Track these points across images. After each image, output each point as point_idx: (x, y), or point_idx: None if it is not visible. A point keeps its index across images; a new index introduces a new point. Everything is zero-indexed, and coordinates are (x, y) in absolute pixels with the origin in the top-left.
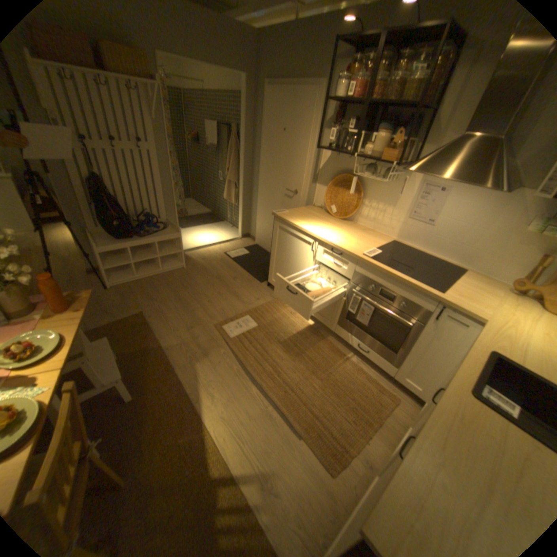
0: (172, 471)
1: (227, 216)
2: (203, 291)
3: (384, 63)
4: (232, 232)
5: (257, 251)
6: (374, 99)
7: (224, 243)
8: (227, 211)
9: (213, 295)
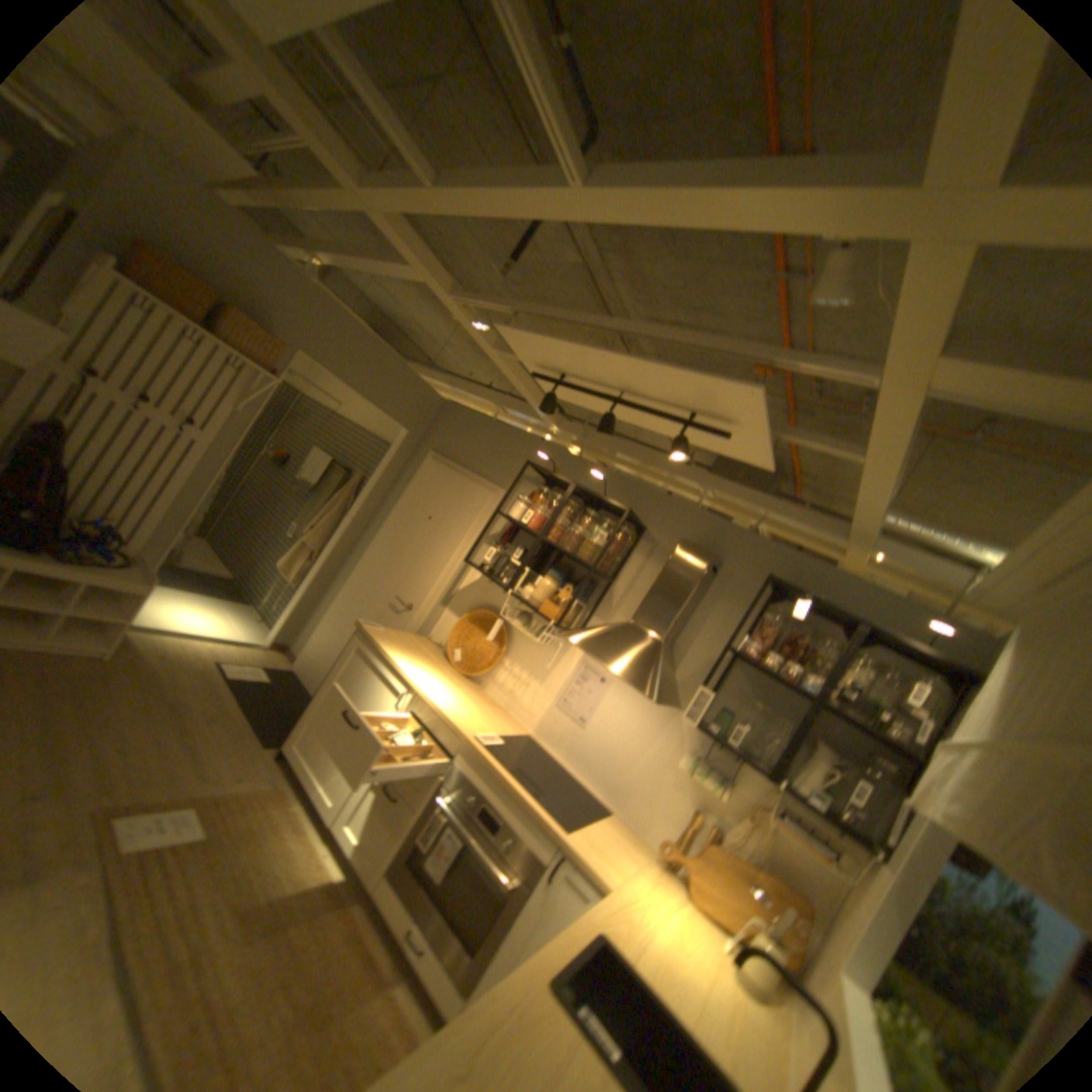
0: None
1: (261, 599)
2: (118, 723)
3: (569, 512)
4: (255, 631)
5: (287, 684)
6: (549, 541)
7: (226, 645)
8: (267, 590)
9: (137, 740)
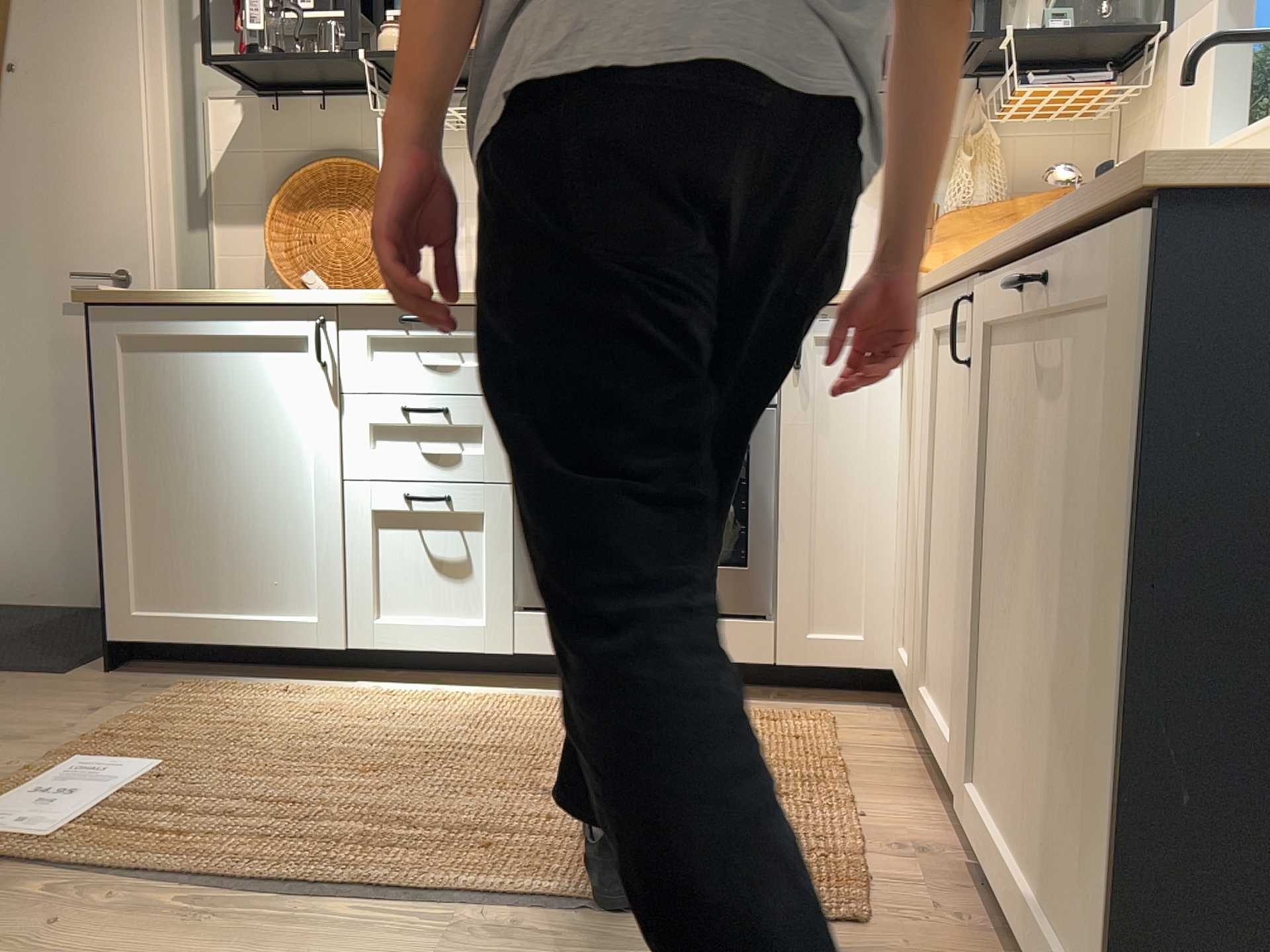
0: None
1: None
2: None
3: None
4: None
5: None
6: None
7: None
8: None
9: None
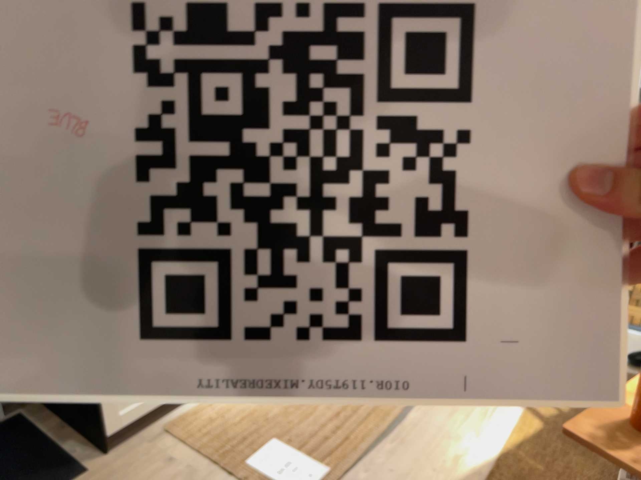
0: (577, 463)
1: None
2: None
3: None
4: None
5: None
6: None
7: None
8: None
9: None
